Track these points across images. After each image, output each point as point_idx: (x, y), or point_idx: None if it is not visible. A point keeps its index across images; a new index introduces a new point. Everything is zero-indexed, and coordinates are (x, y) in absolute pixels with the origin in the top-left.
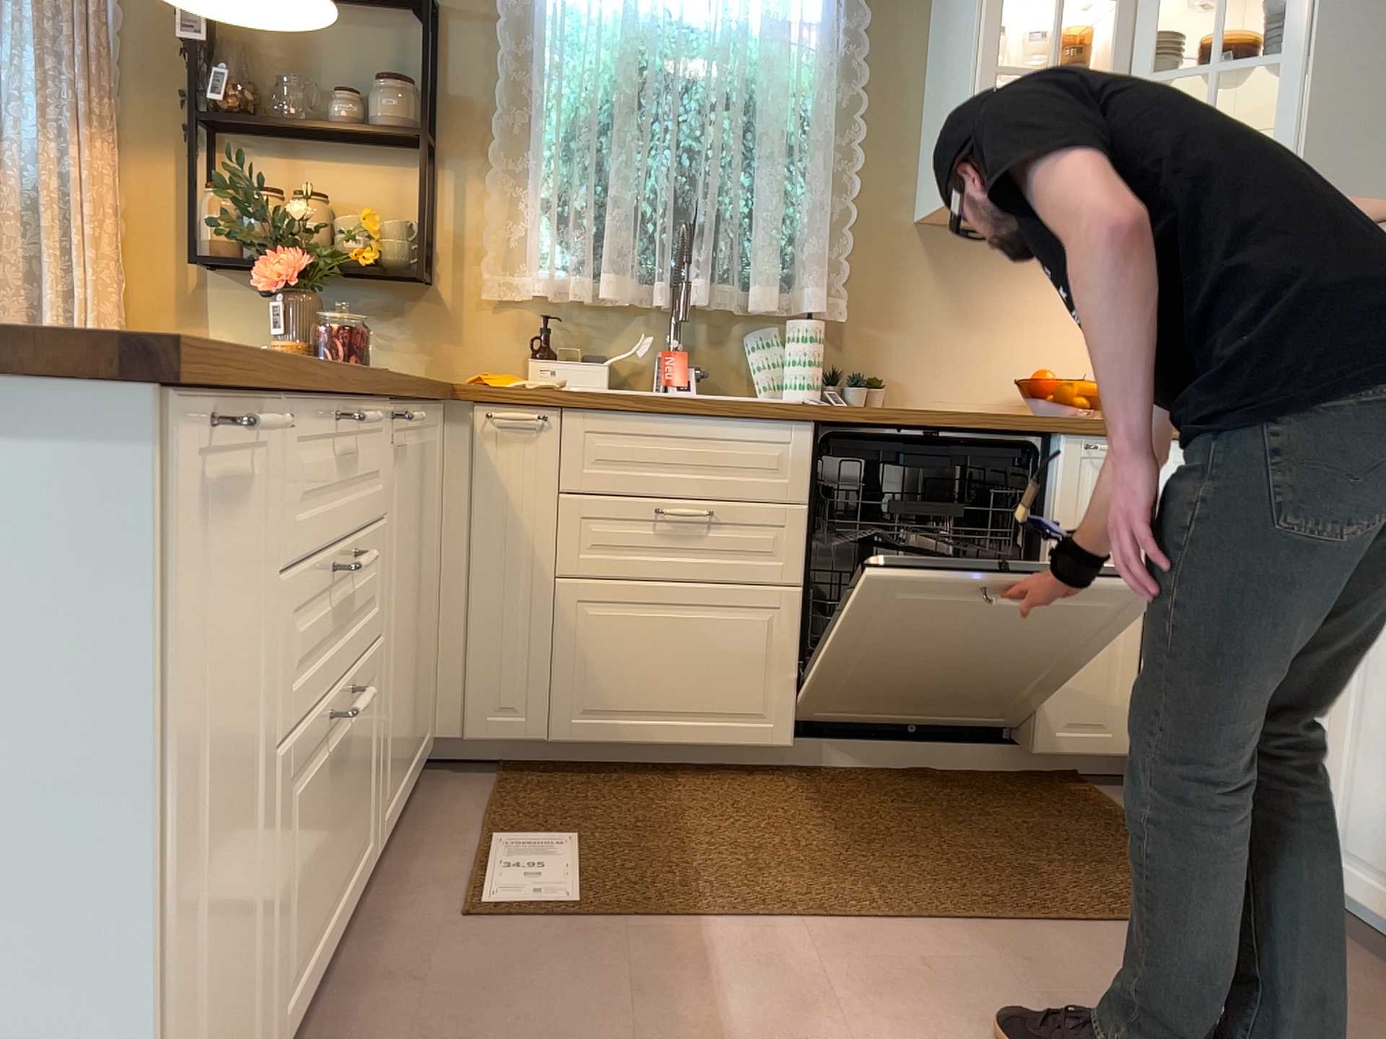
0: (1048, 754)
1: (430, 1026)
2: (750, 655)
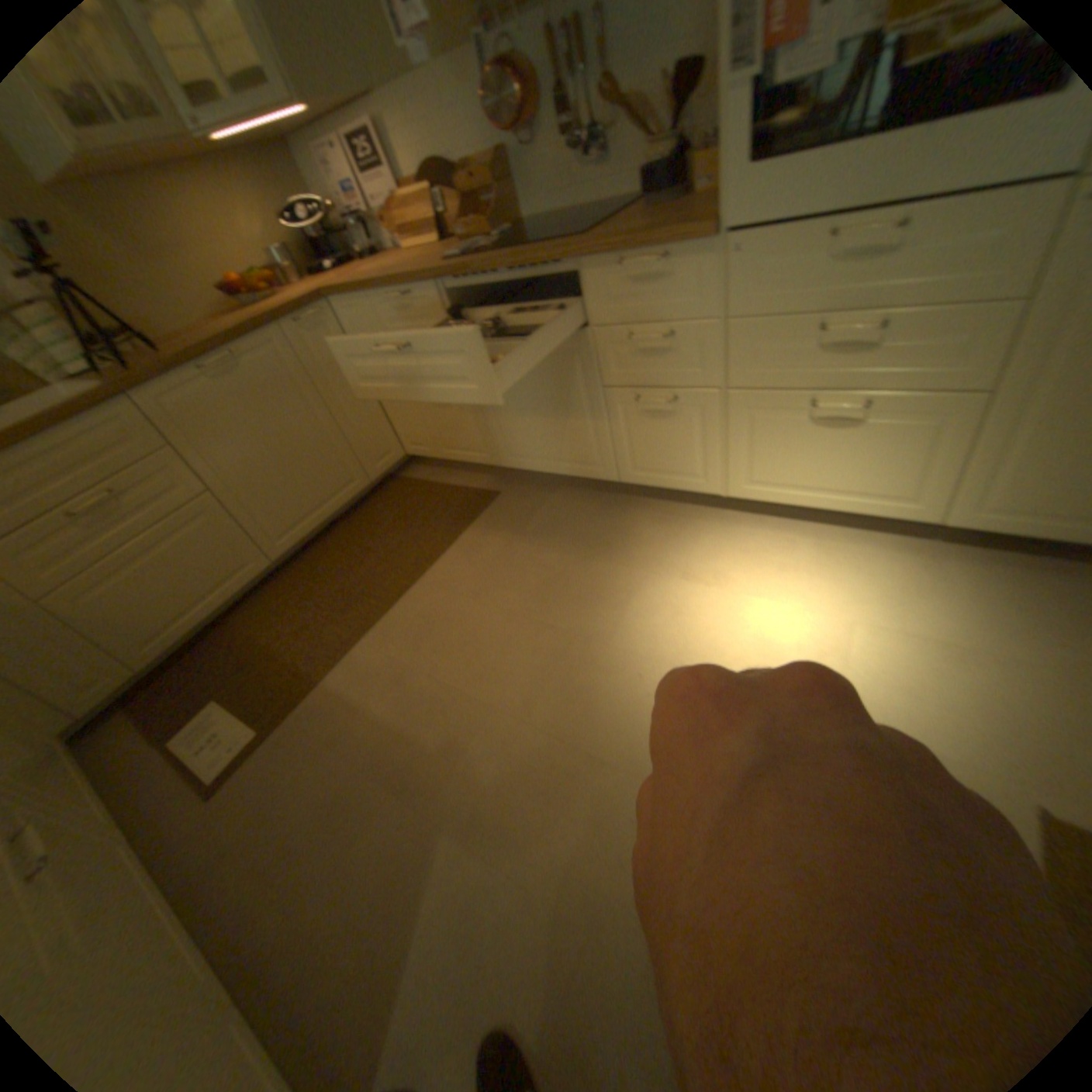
0: (375, 477)
1: (256, 857)
2: (208, 543)
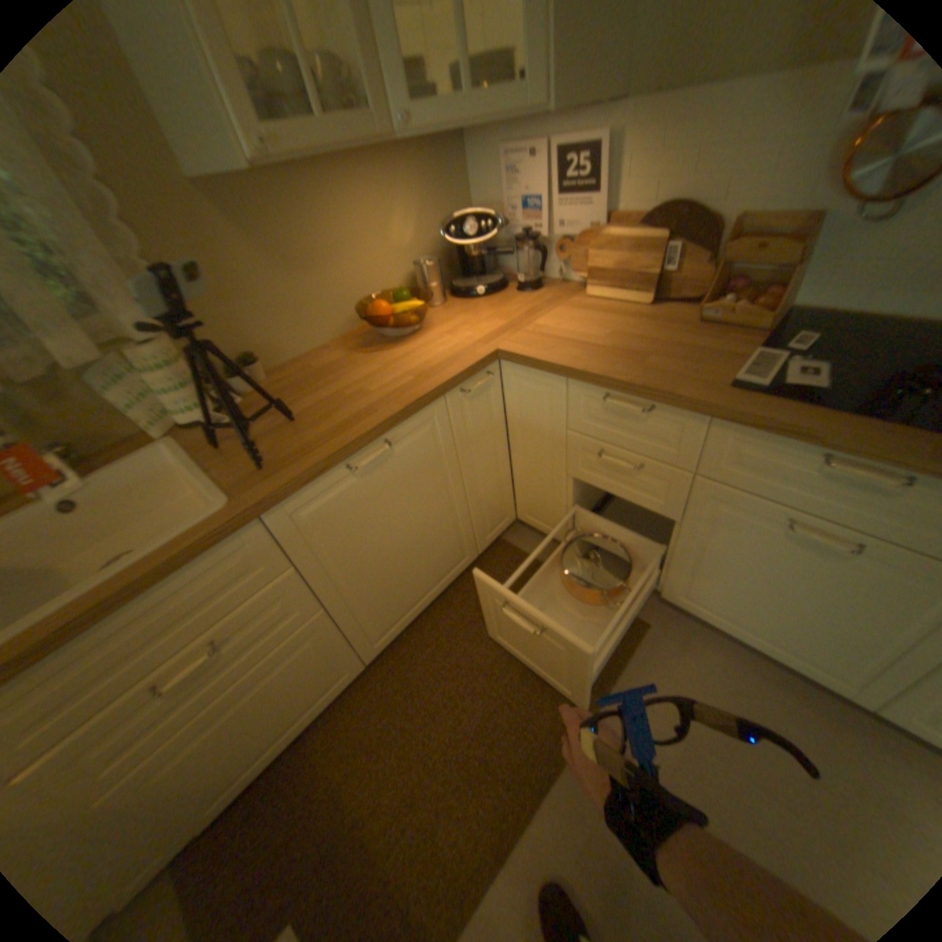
0: (484, 549)
1: None
2: (311, 667)
